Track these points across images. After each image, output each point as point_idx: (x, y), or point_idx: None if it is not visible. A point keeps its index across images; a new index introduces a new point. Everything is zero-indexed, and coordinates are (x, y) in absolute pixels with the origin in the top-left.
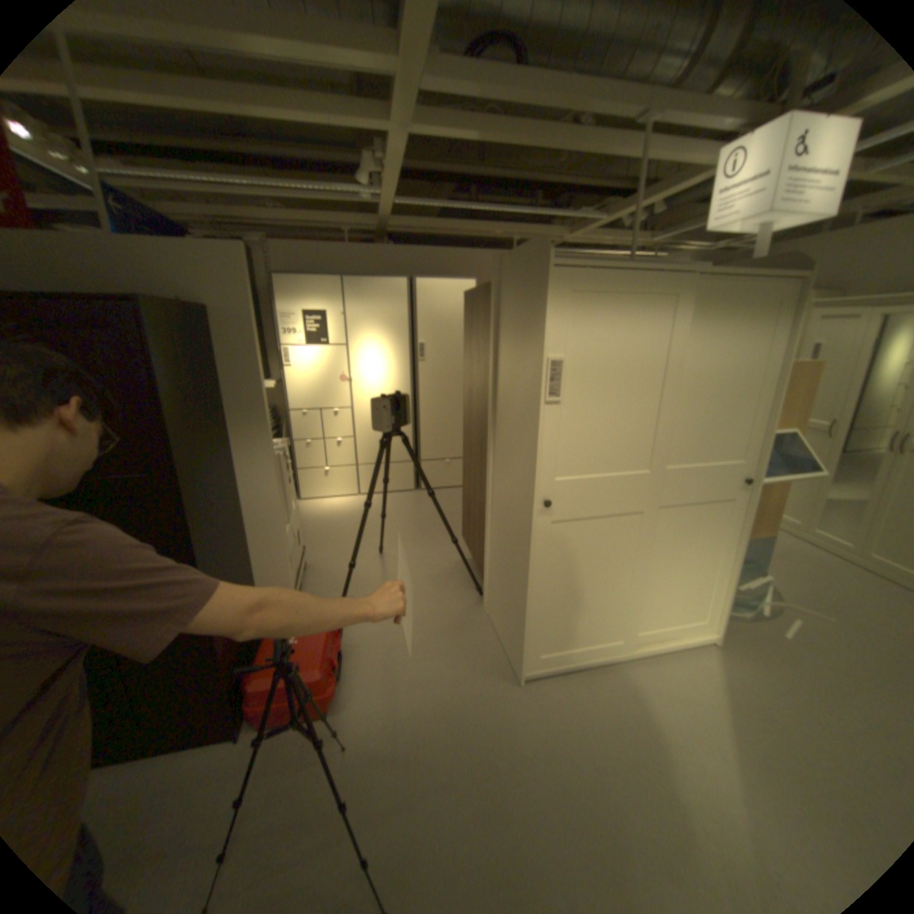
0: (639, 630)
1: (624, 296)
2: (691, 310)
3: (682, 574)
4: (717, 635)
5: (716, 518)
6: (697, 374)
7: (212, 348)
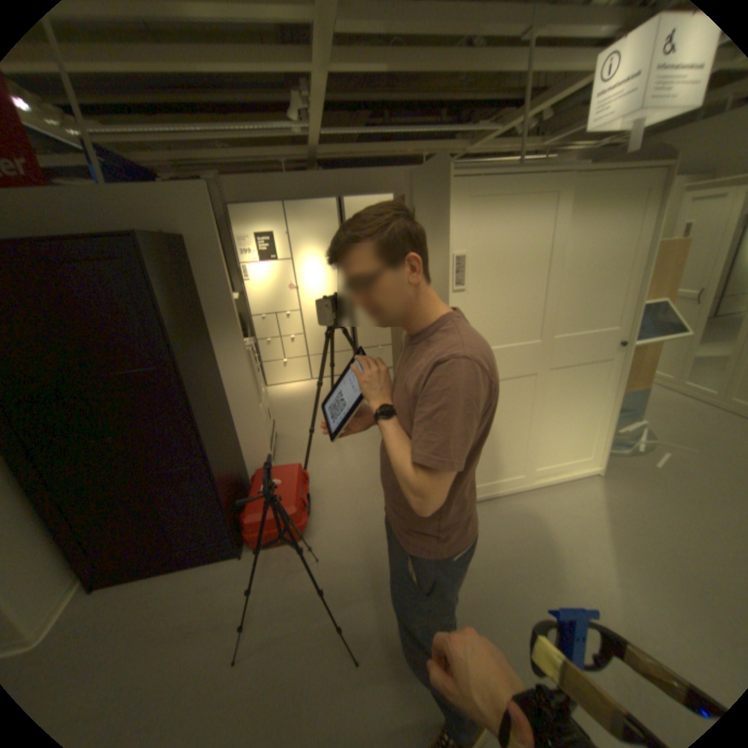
0: (537, 466)
1: (513, 196)
2: (570, 204)
3: (570, 421)
4: (600, 468)
5: (597, 374)
6: (577, 257)
7: (189, 269)
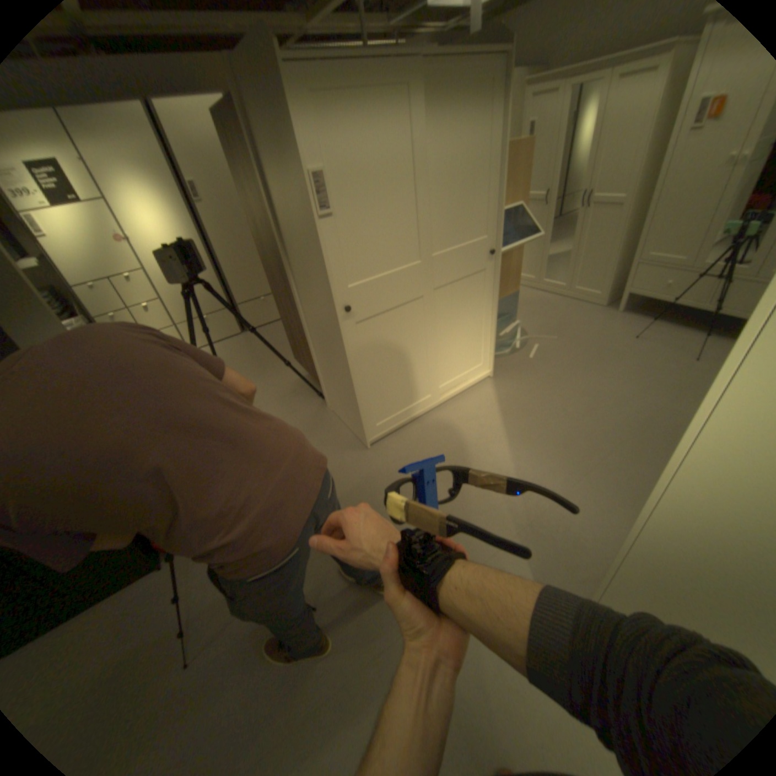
0: (438, 383)
1: (360, 90)
2: (422, 99)
3: (458, 335)
4: (488, 370)
5: (474, 286)
6: (439, 164)
7: None
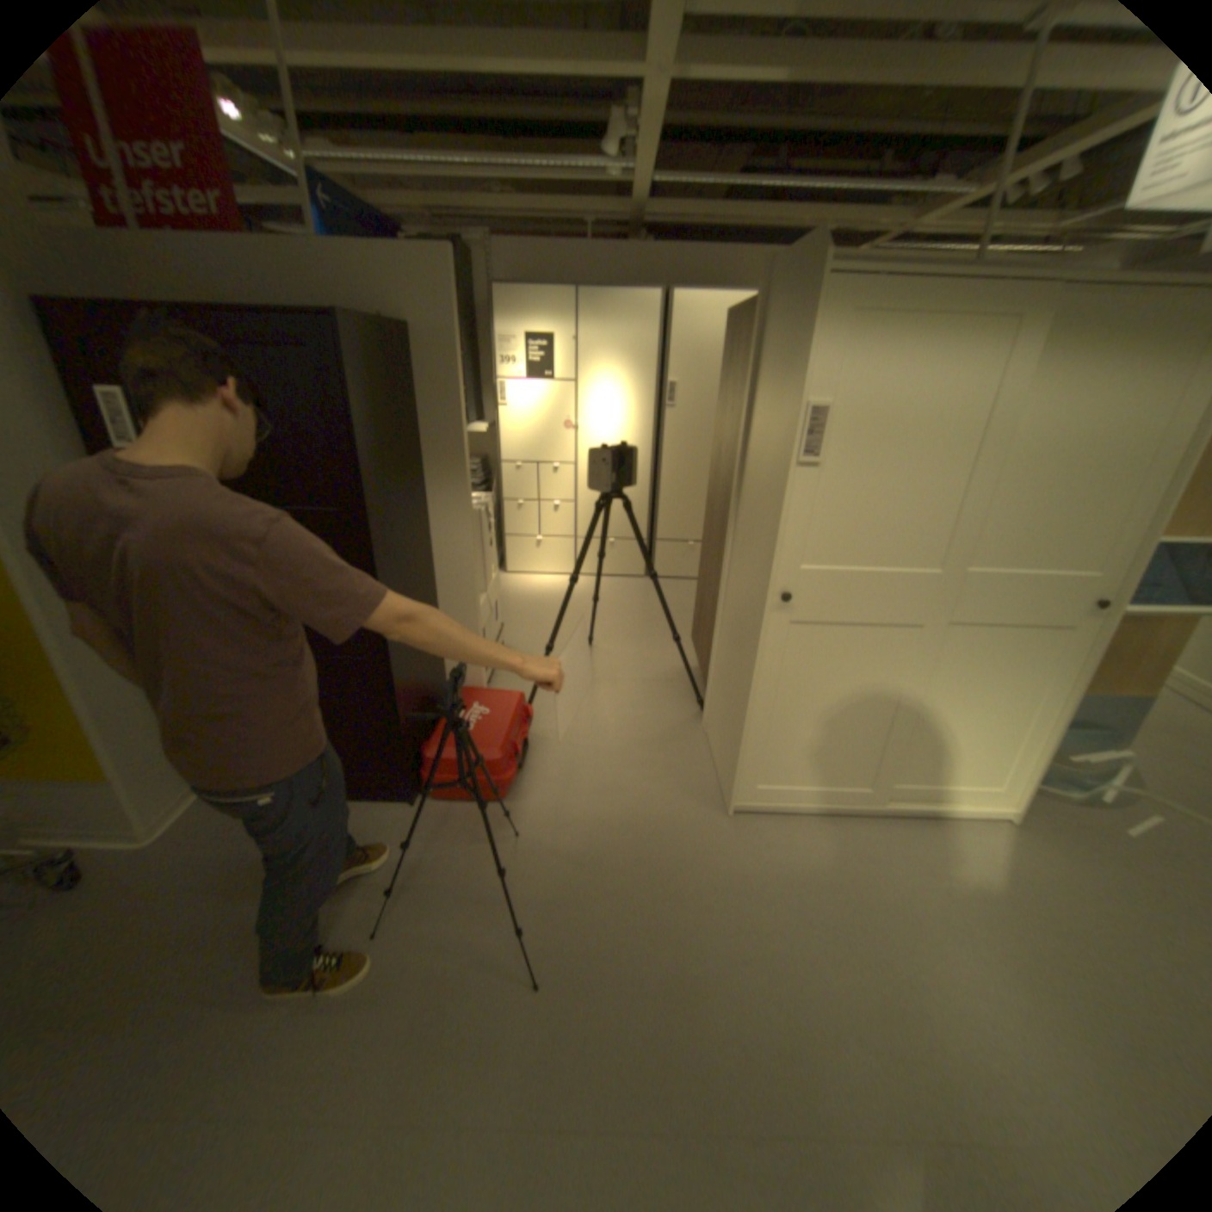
0: (898, 780)
1: (934, 315)
2: (1042, 339)
3: (973, 718)
4: (1016, 809)
5: (1040, 648)
6: (1039, 436)
7: (411, 375)
